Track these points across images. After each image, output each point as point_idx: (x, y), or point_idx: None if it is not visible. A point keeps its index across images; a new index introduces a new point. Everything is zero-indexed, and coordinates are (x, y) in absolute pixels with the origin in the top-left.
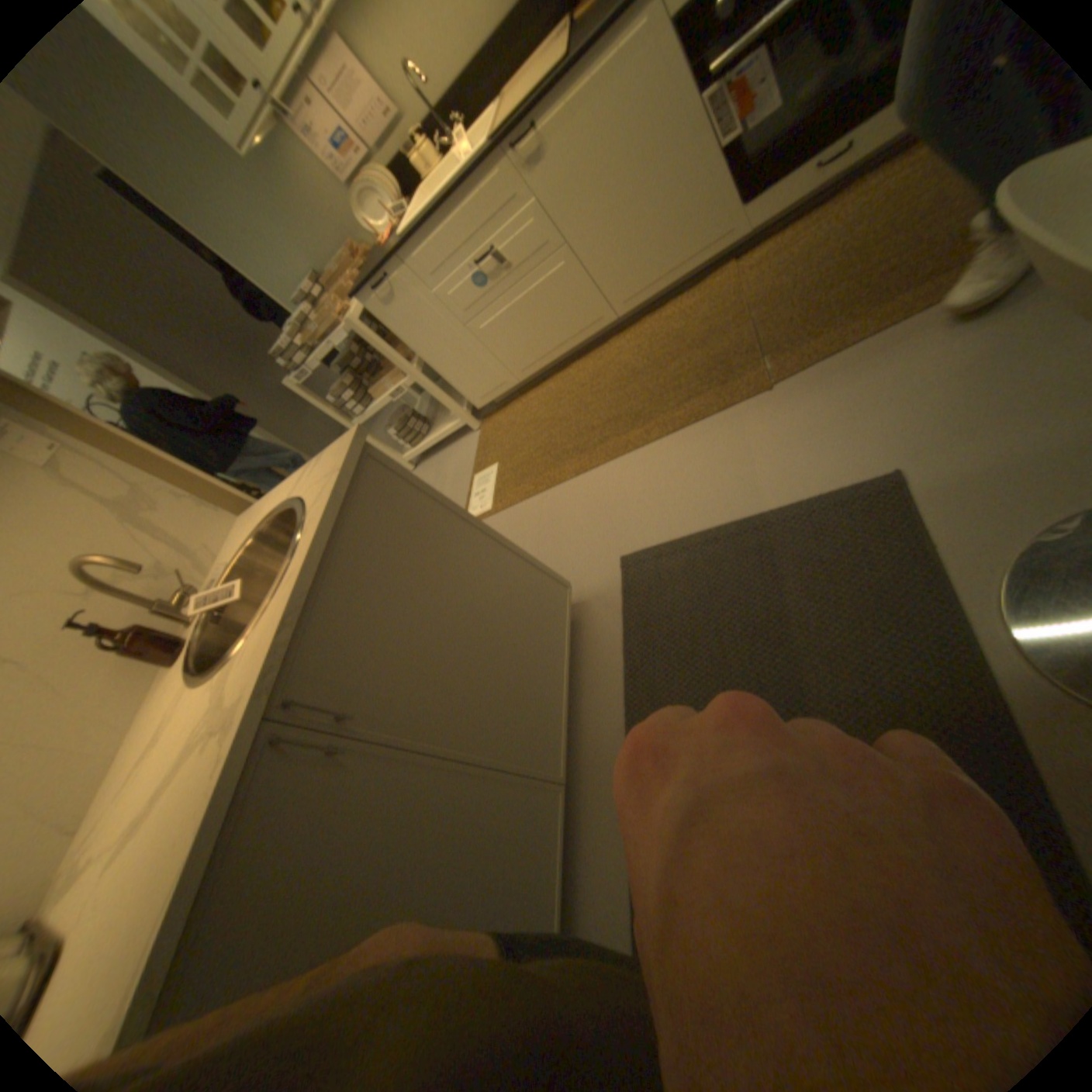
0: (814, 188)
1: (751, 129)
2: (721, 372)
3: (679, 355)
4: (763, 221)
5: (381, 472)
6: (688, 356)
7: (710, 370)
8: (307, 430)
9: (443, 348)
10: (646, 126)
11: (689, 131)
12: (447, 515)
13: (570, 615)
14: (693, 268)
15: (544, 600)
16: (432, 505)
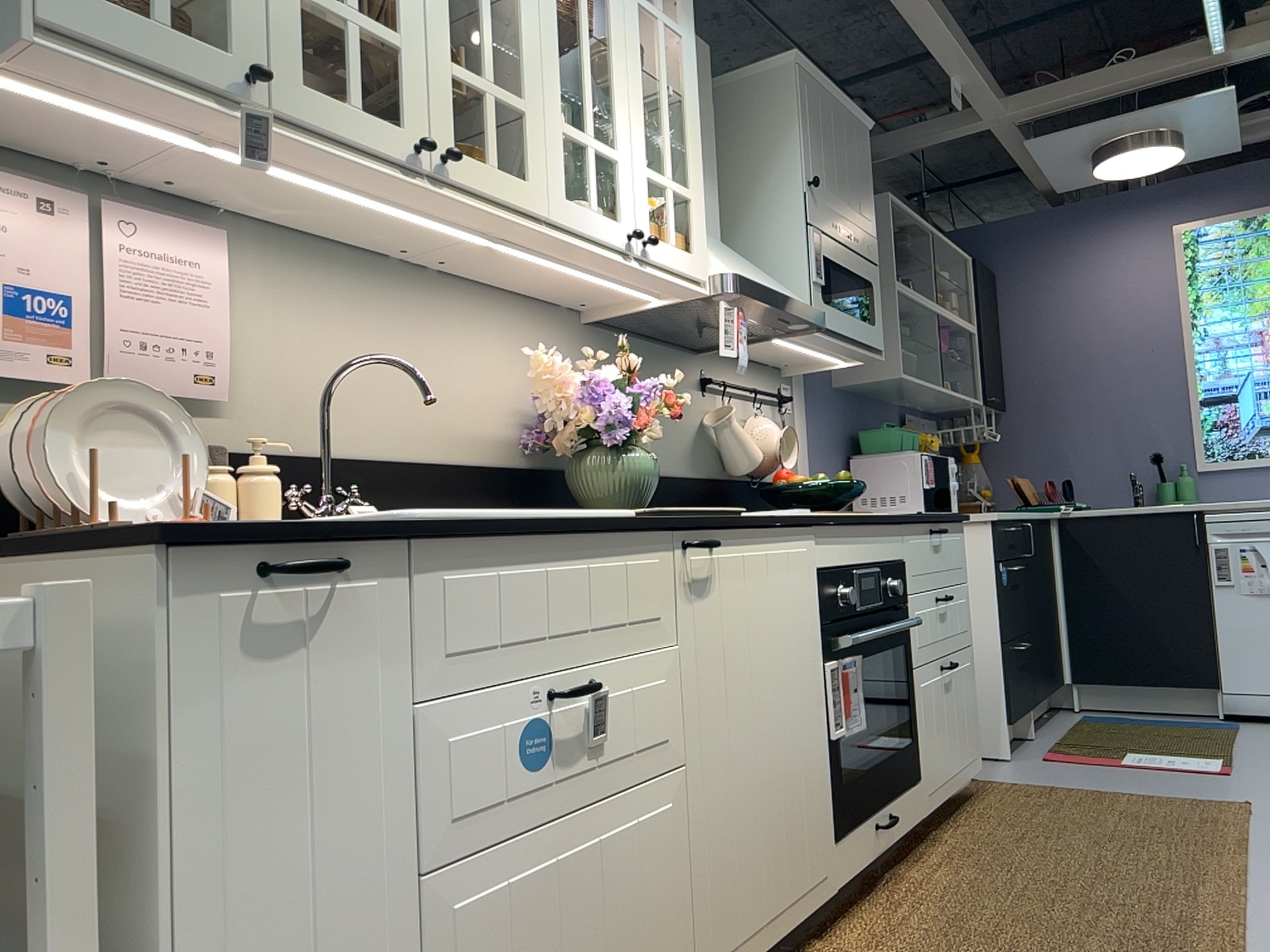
0: (873, 860)
1: (842, 741)
2: None
3: None
4: (844, 884)
5: None
6: None
7: None
8: None
9: None
10: (790, 657)
11: (815, 698)
12: None
13: None
14: (789, 931)
15: None
16: None
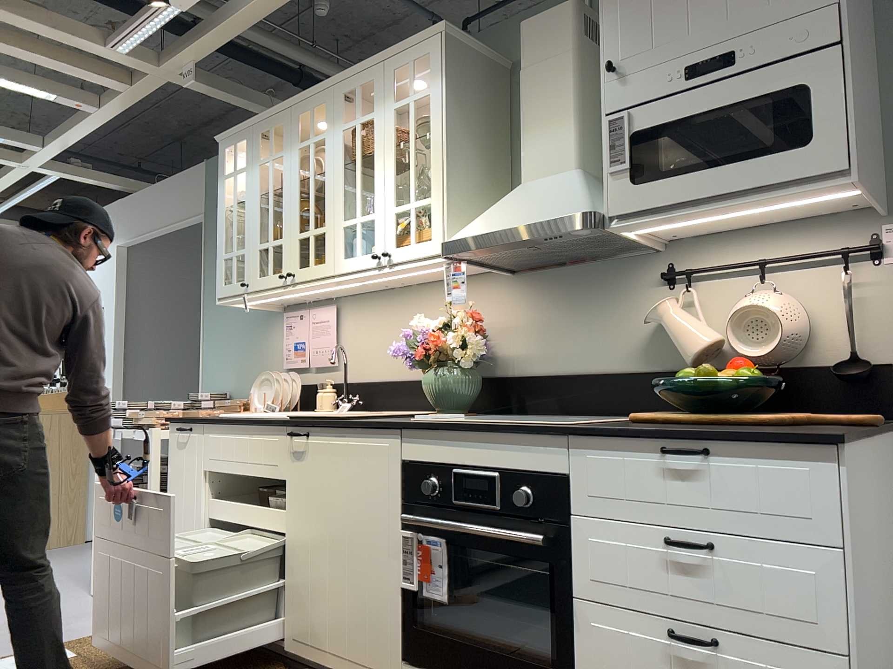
0: None
1: (426, 599)
2: None
3: None
4: None
5: None
6: None
7: None
8: None
9: (180, 519)
10: (361, 512)
11: (384, 548)
12: None
13: None
14: None
15: None
16: None
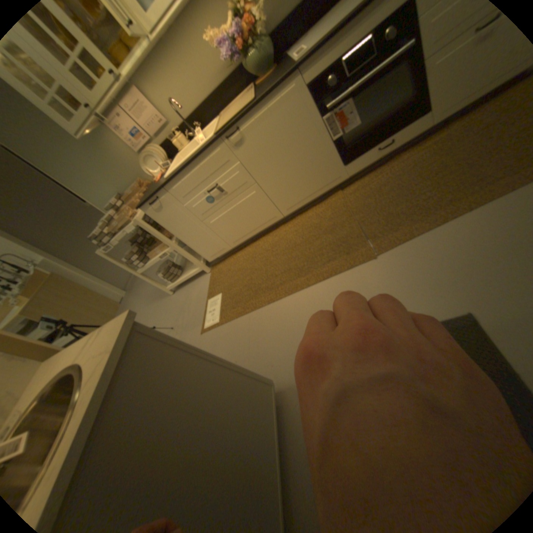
0: (377, 159)
1: (347, 133)
2: (345, 247)
3: (319, 237)
4: (354, 173)
5: (146, 341)
6: (325, 238)
7: (339, 246)
8: (114, 270)
9: (191, 233)
10: (296, 131)
11: (317, 134)
12: (194, 360)
13: (275, 407)
14: (321, 194)
15: (259, 402)
16: (183, 356)
